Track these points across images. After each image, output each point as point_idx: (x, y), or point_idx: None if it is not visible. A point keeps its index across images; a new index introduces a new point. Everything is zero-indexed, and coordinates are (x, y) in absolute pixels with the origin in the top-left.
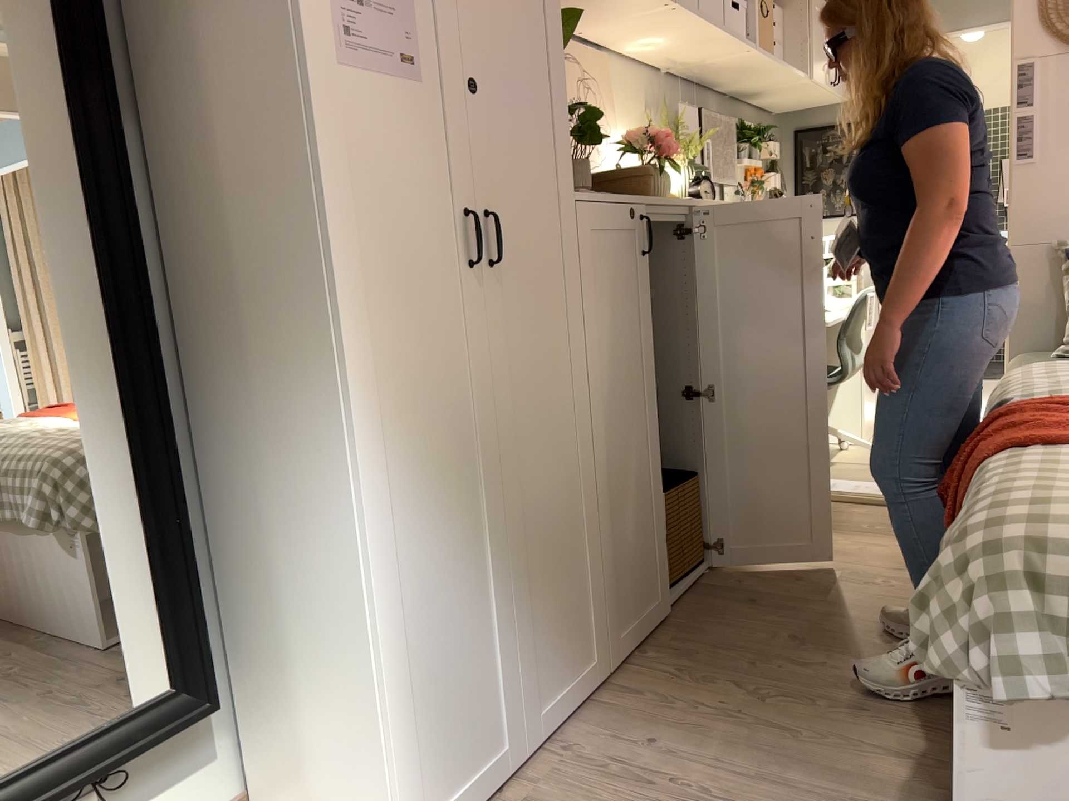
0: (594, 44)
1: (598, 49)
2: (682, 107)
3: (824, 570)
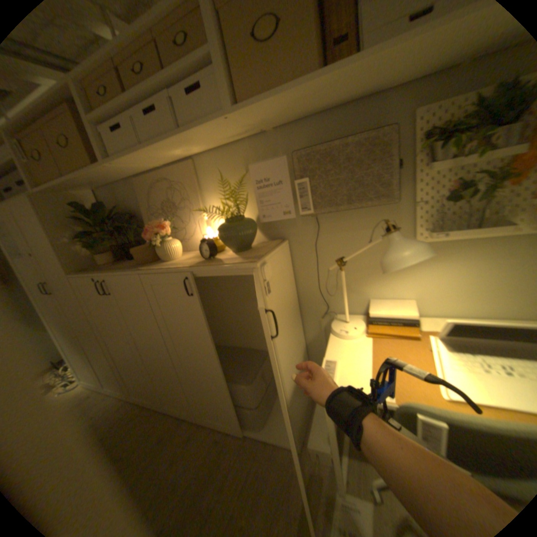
0: (173, 161)
1: (186, 158)
2: (251, 166)
3: (177, 480)
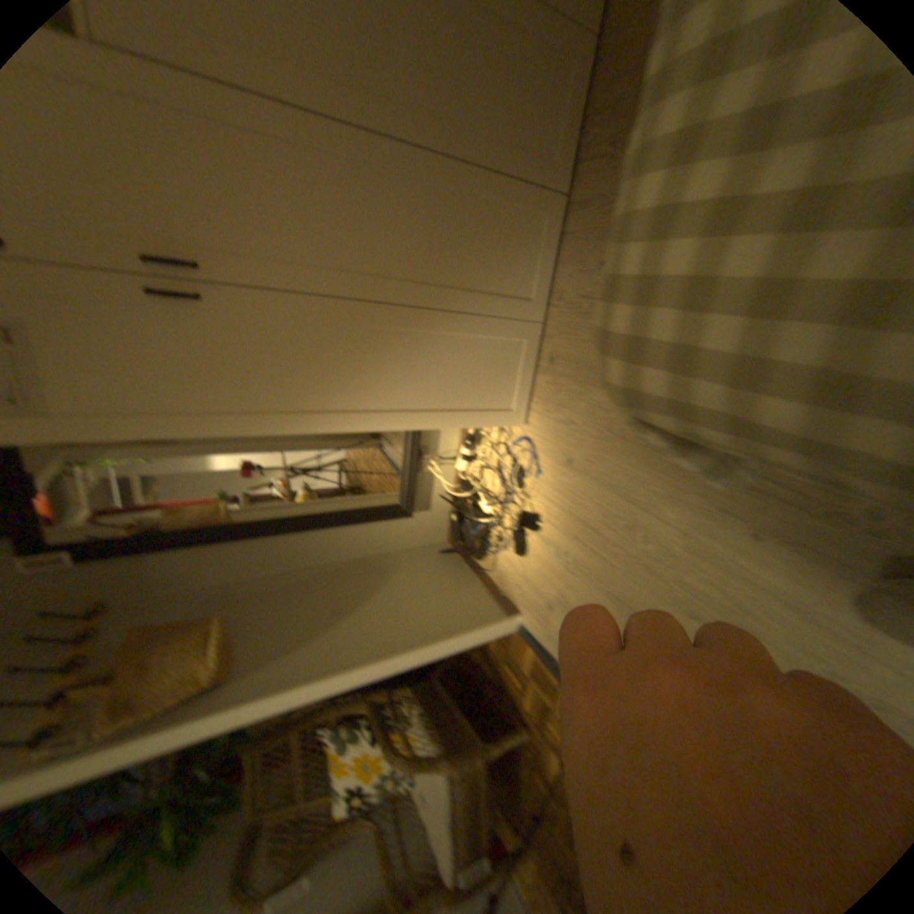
0: None
1: None
2: None
3: None
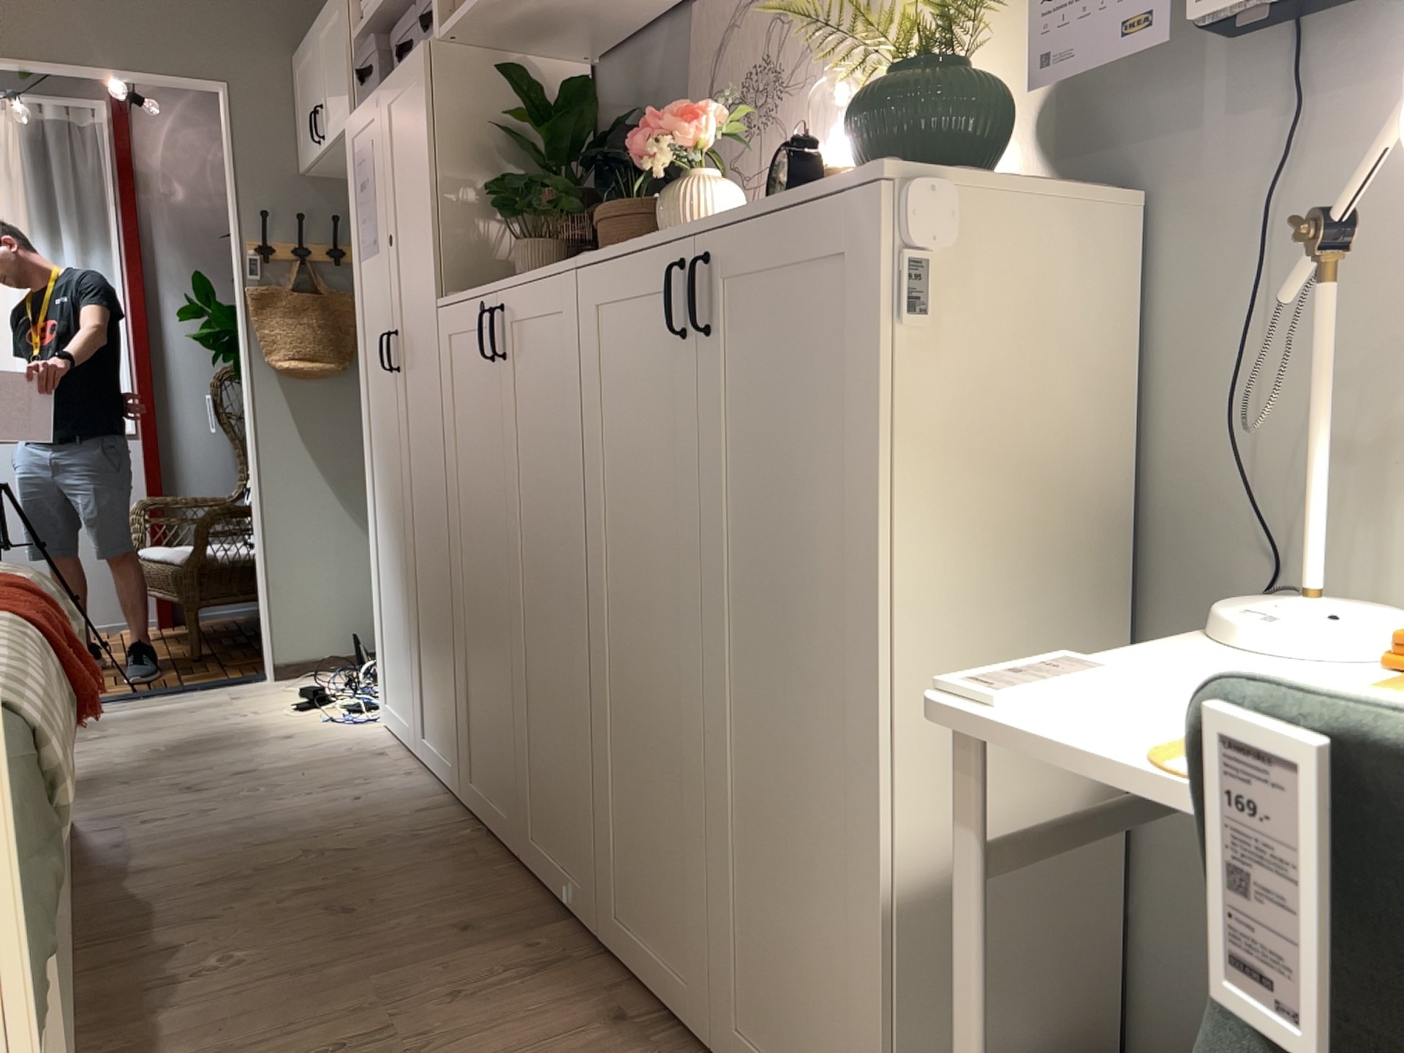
0: None
1: None
2: None
3: (444, 1050)
